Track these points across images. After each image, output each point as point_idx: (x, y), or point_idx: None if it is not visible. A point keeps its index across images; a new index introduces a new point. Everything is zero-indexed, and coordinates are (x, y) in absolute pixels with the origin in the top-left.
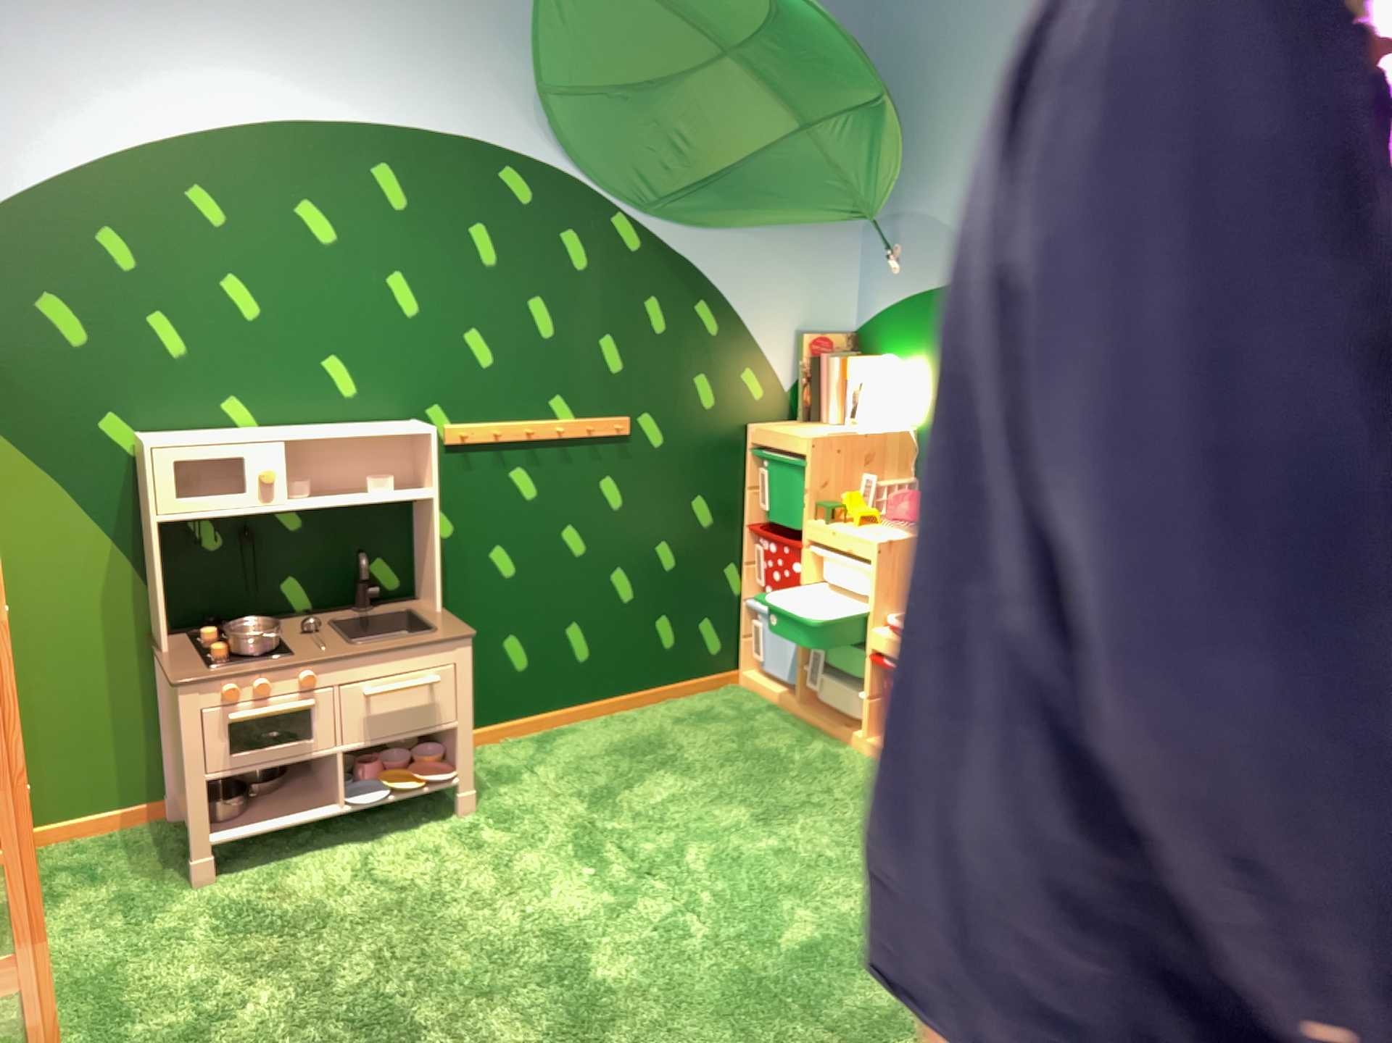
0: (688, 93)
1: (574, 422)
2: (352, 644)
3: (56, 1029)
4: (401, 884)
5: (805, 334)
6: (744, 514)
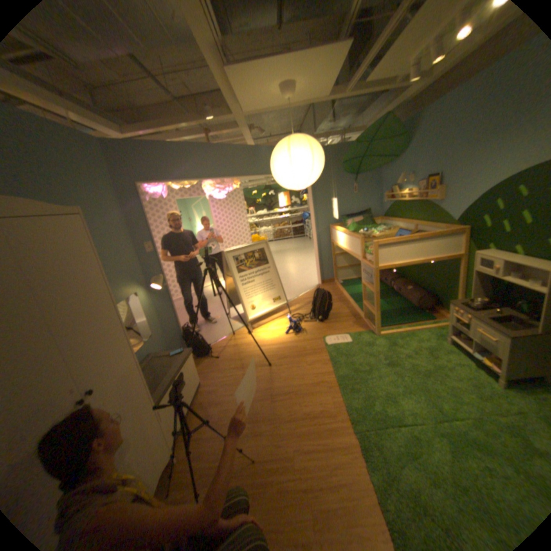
0: None
1: None
2: (490, 319)
3: (400, 333)
4: (454, 372)
5: None
6: None
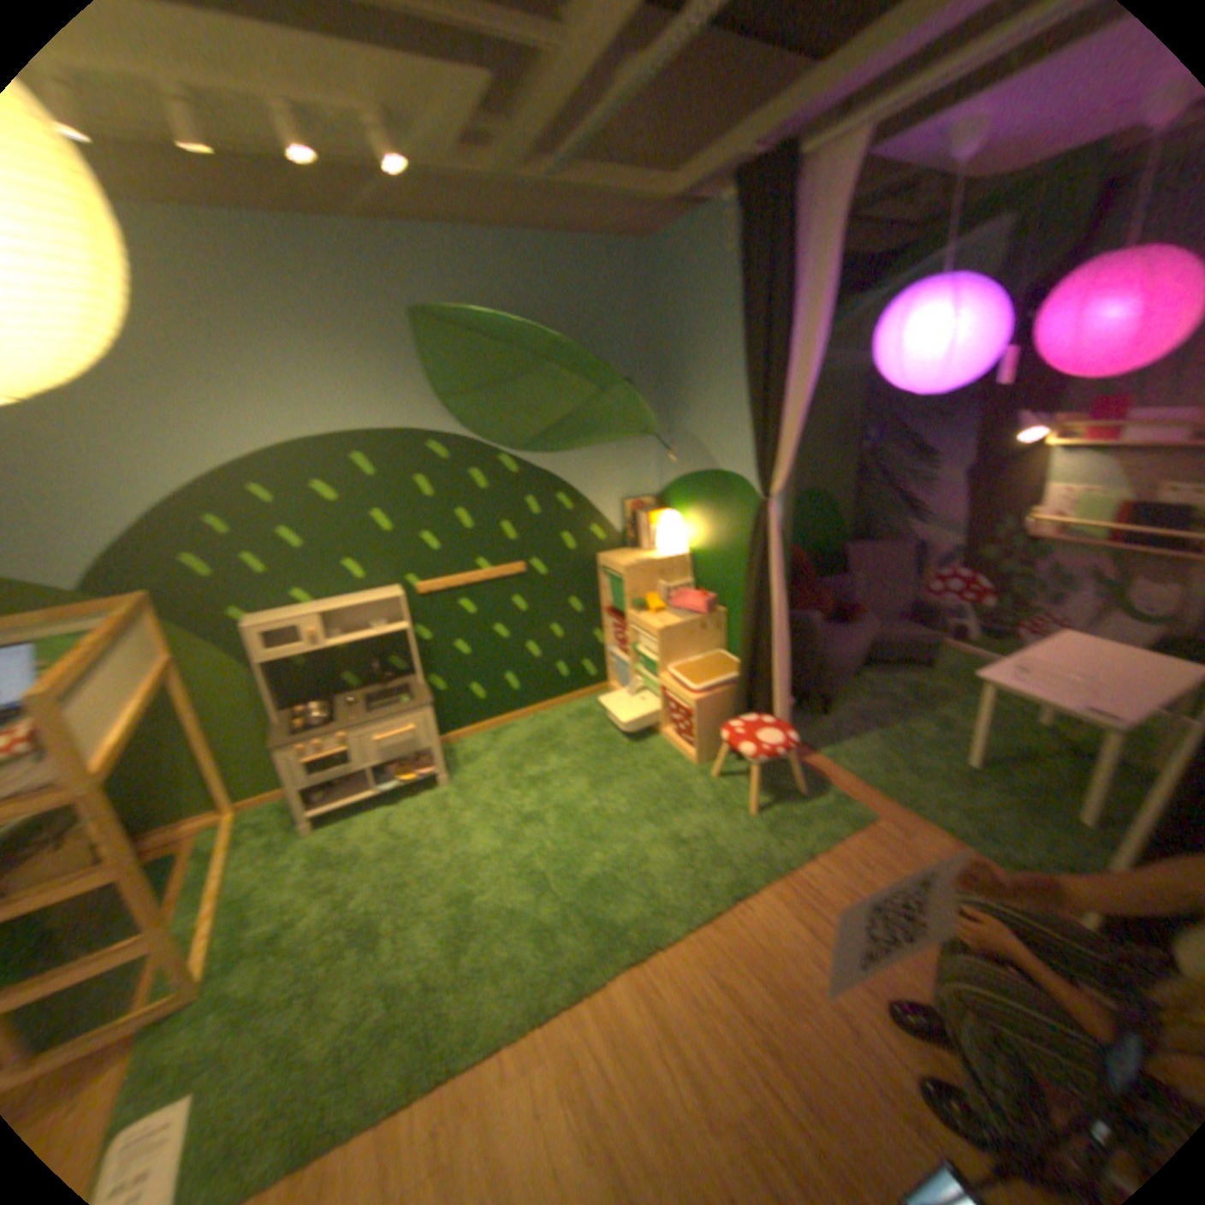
0: (526, 383)
1: (490, 571)
2: (366, 713)
3: (211, 934)
4: (399, 834)
5: (623, 503)
6: (599, 603)
